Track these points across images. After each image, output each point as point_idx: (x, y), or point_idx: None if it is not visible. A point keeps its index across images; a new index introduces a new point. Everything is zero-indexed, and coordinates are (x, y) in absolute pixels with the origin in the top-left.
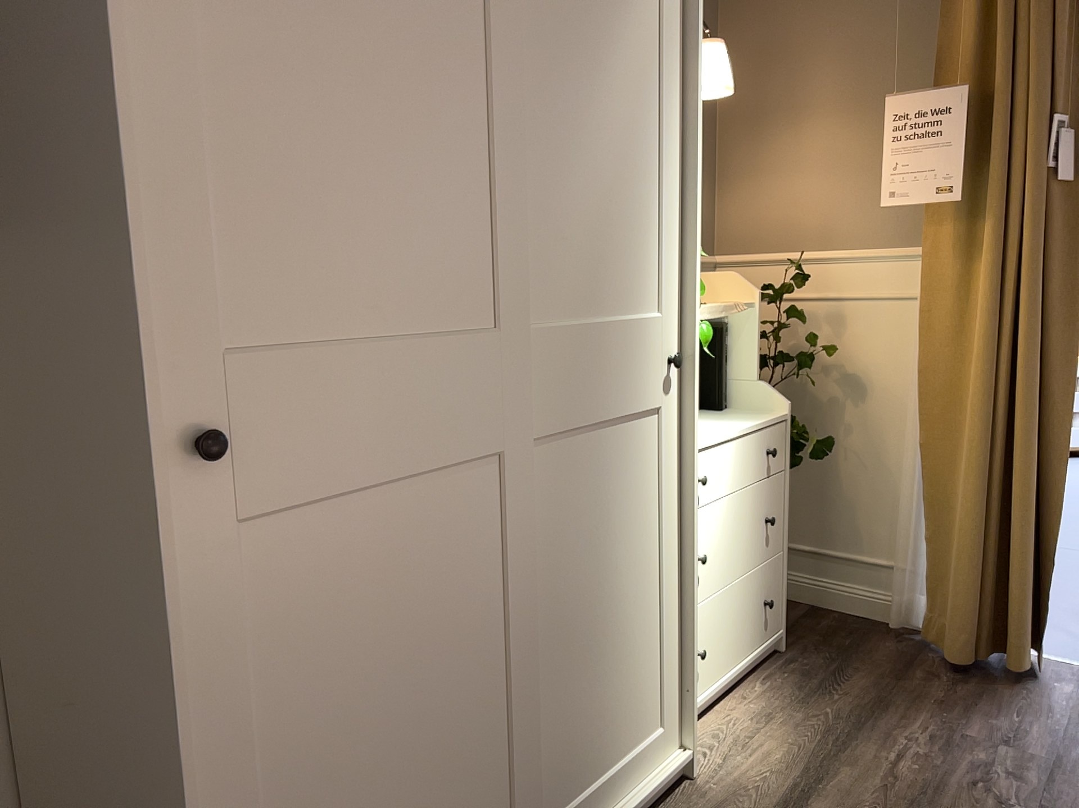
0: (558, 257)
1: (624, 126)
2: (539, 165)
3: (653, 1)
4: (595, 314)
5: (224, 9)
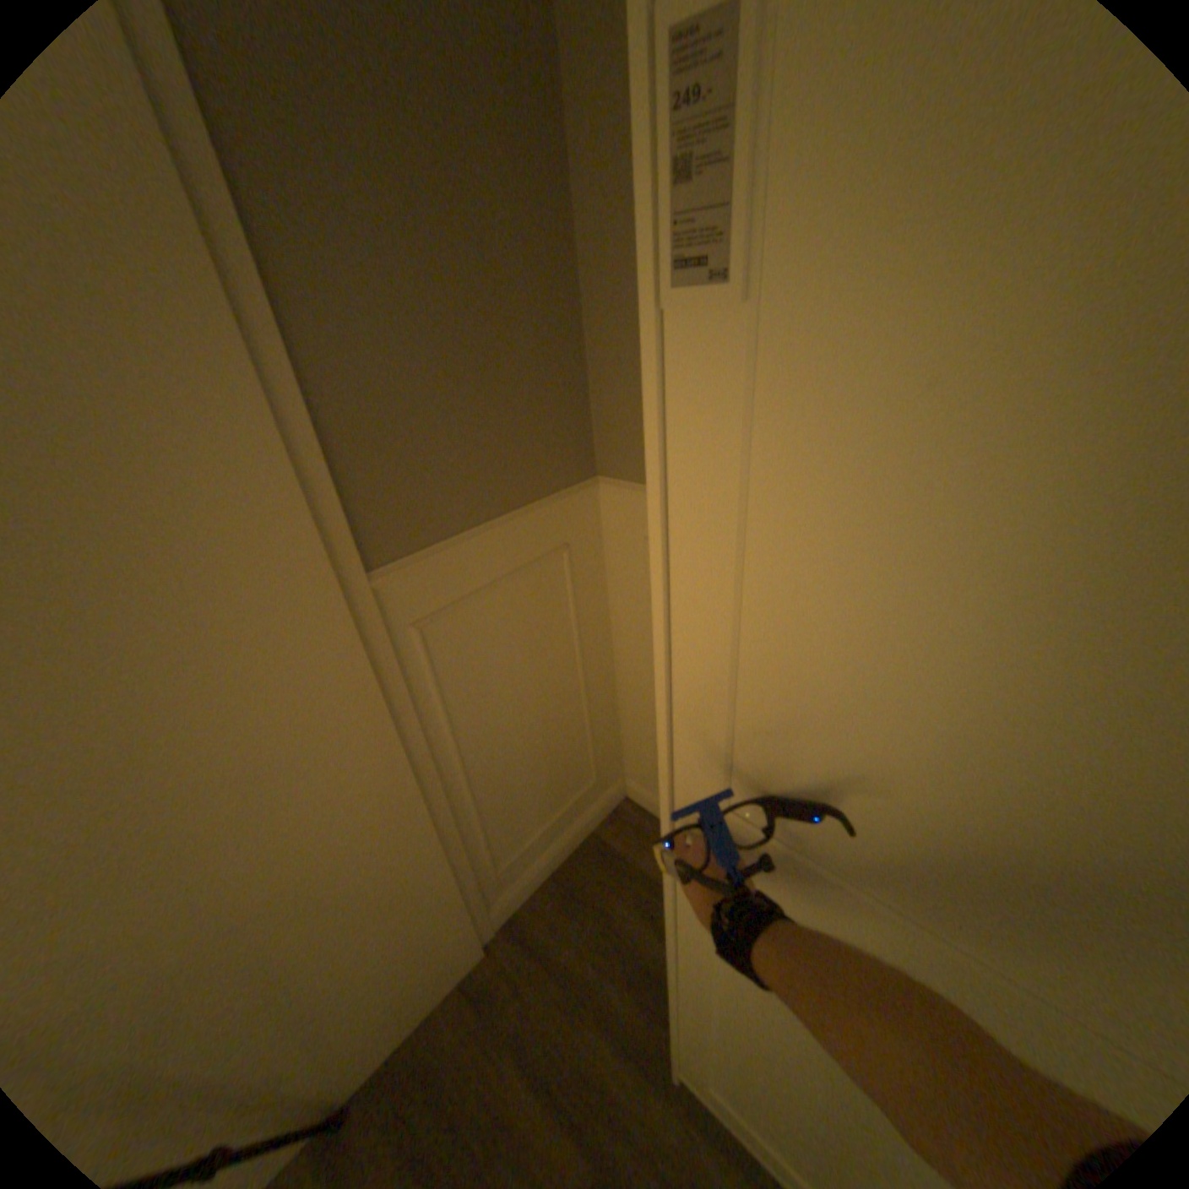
0: None
1: None
2: None
3: None
4: None
5: (769, 550)
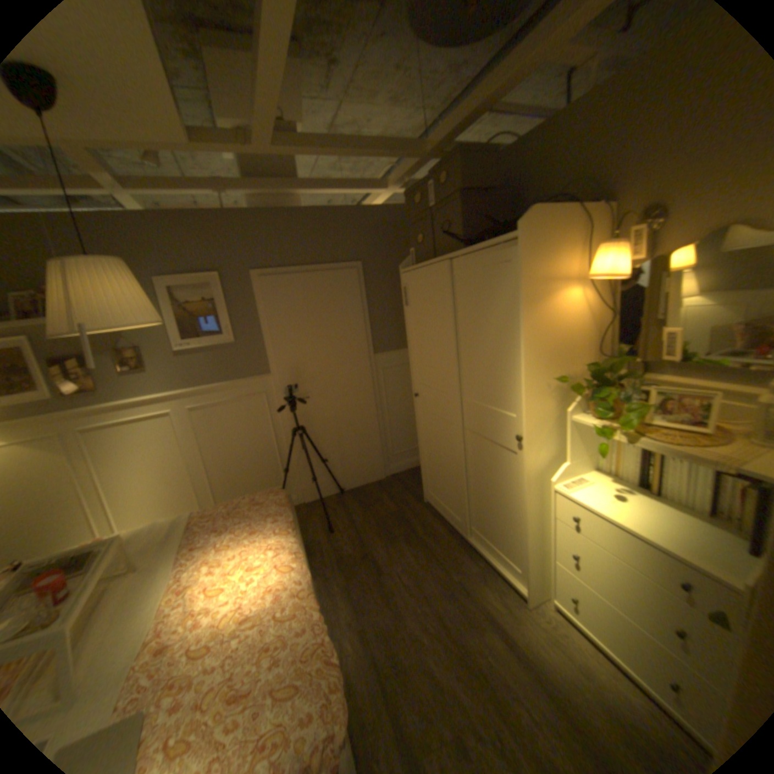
0: (473, 384)
1: (495, 343)
2: (466, 357)
3: (508, 290)
4: (485, 405)
5: (416, 336)
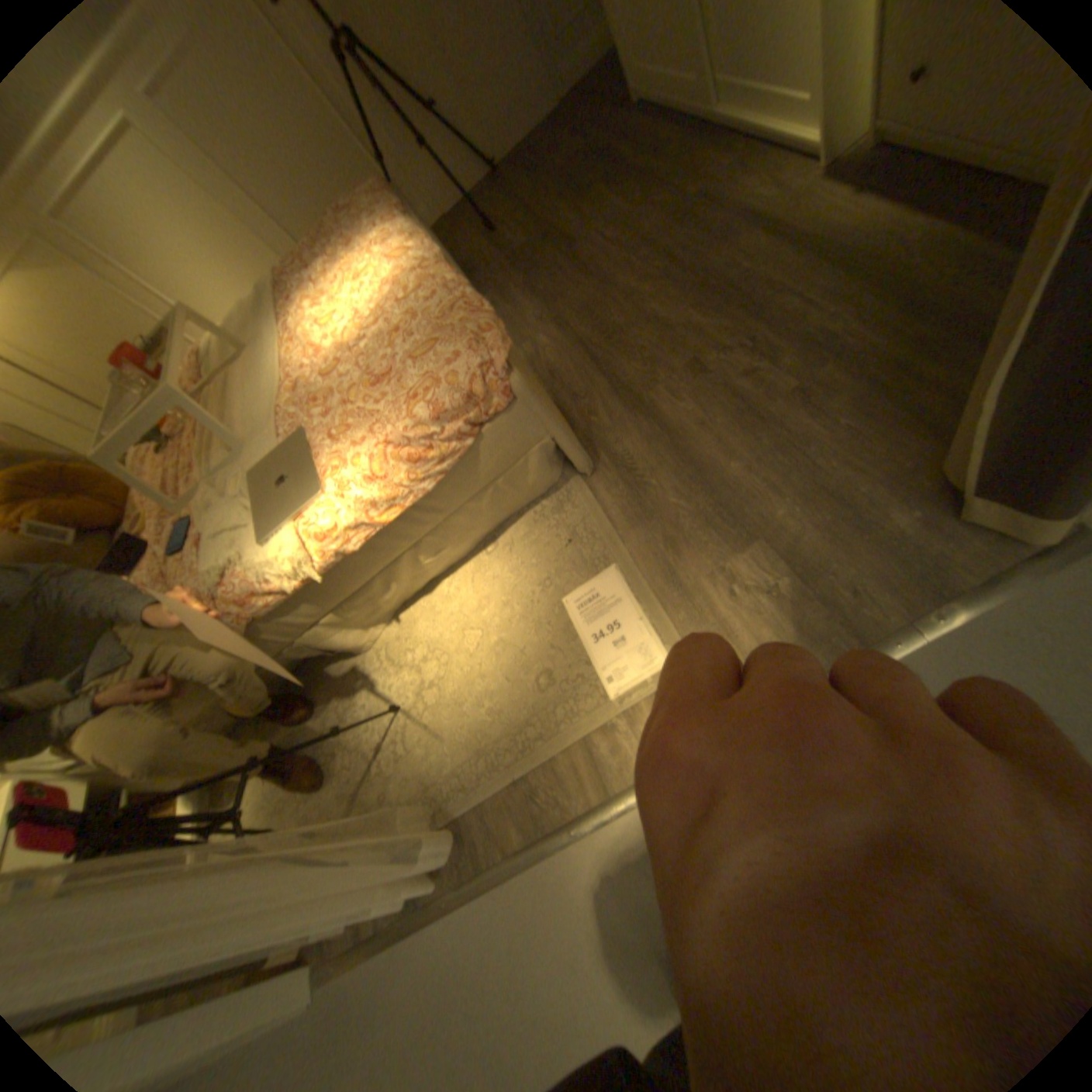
0: None
1: None
2: None
3: None
4: None
5: None
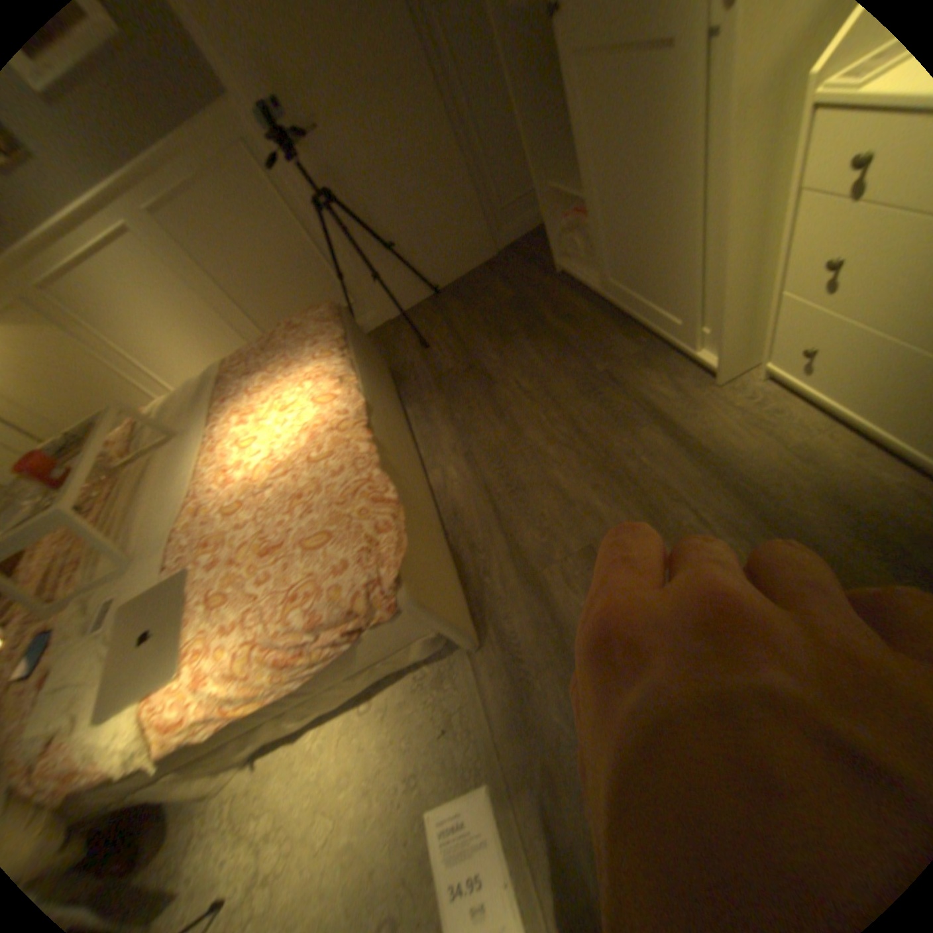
0: None
1: None
2: None
3: None
4: None
5: None
